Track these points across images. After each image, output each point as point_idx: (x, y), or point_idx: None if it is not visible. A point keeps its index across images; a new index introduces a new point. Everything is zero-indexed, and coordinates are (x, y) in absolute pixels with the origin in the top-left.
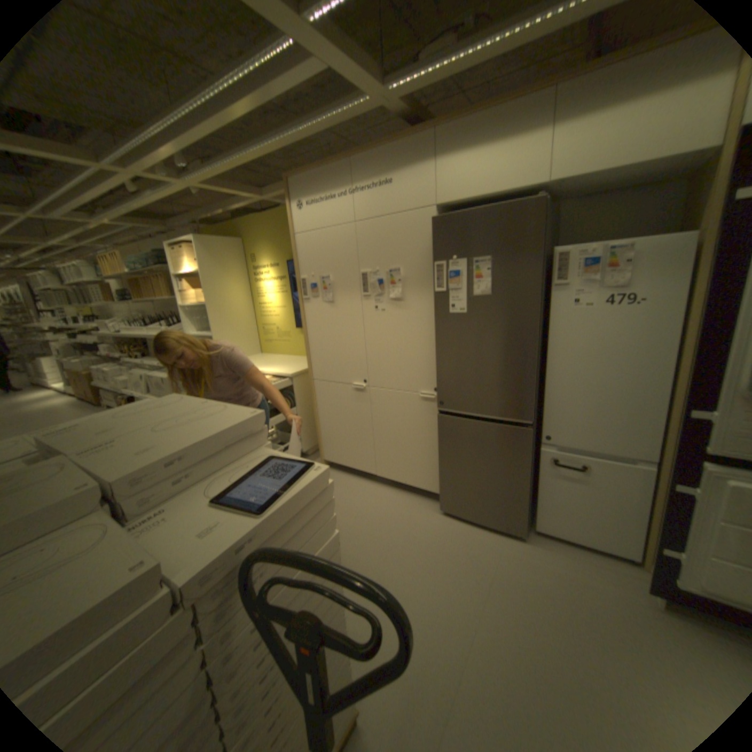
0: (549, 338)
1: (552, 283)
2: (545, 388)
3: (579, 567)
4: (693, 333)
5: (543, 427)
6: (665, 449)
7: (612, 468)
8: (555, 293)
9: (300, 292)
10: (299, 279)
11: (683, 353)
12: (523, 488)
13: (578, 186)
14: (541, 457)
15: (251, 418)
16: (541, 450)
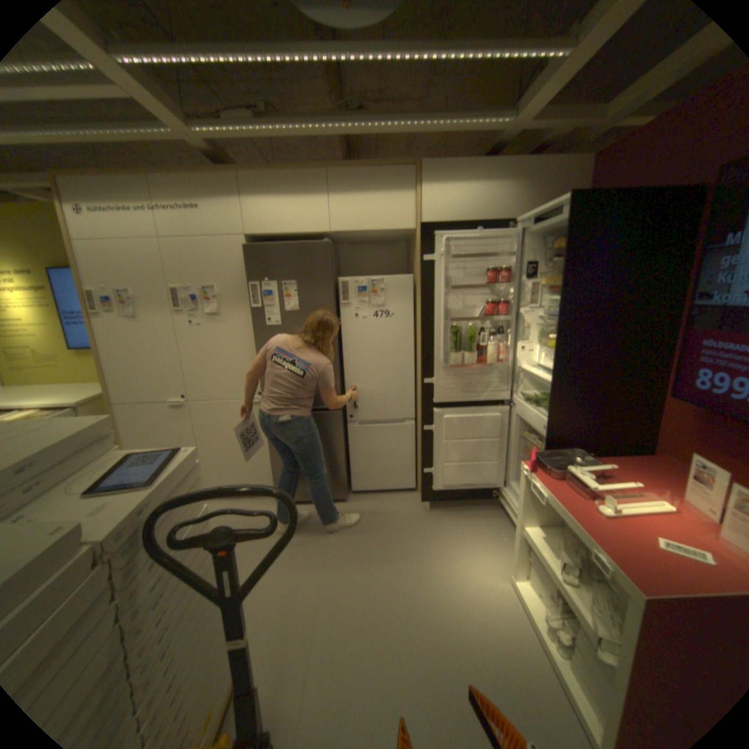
0: (343, 343)
1: (340, 303)
2: (345, 380)
3: (382, 504)
4: (419, 334)
5: (347, 409)
6: (417, 408)
7: (391, 428)
8: (343, 310)
9: (85, 305)
10: (82, 291)
11: (416, 347)
12: (339, 458)
13: (348, 237)
14: (348, 432)
15: (91, 426)
16: (348, 427)
